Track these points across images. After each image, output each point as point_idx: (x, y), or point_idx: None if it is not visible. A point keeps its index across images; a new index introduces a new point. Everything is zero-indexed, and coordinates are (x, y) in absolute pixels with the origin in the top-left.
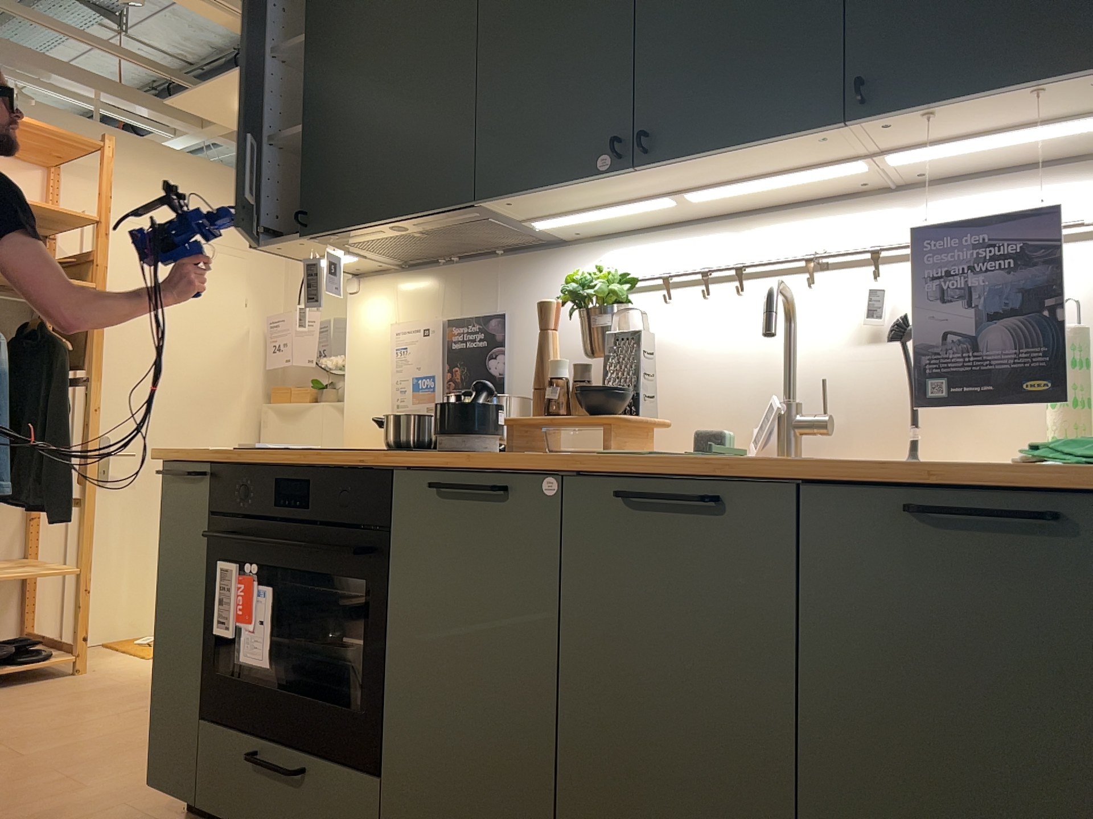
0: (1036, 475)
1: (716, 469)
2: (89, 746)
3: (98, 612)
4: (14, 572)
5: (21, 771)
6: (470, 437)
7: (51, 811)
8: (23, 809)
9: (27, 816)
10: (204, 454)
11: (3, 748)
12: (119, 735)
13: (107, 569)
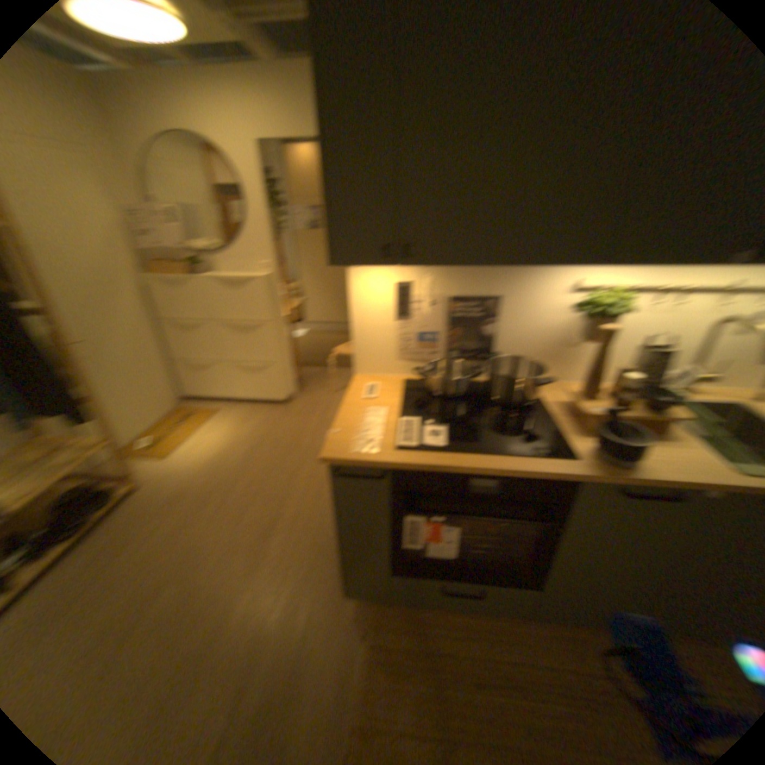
0: None
1: None
2: (235, 555)
3: (112, 438)
4: (72, 462)
5: (223, 597)
6: (639, 457)
7: (285, 623)
8: (269, 631)
9: (278, 636)
10: (390, 464)
11: (183, 581)
12: (240, 537)
13: (104, 414)
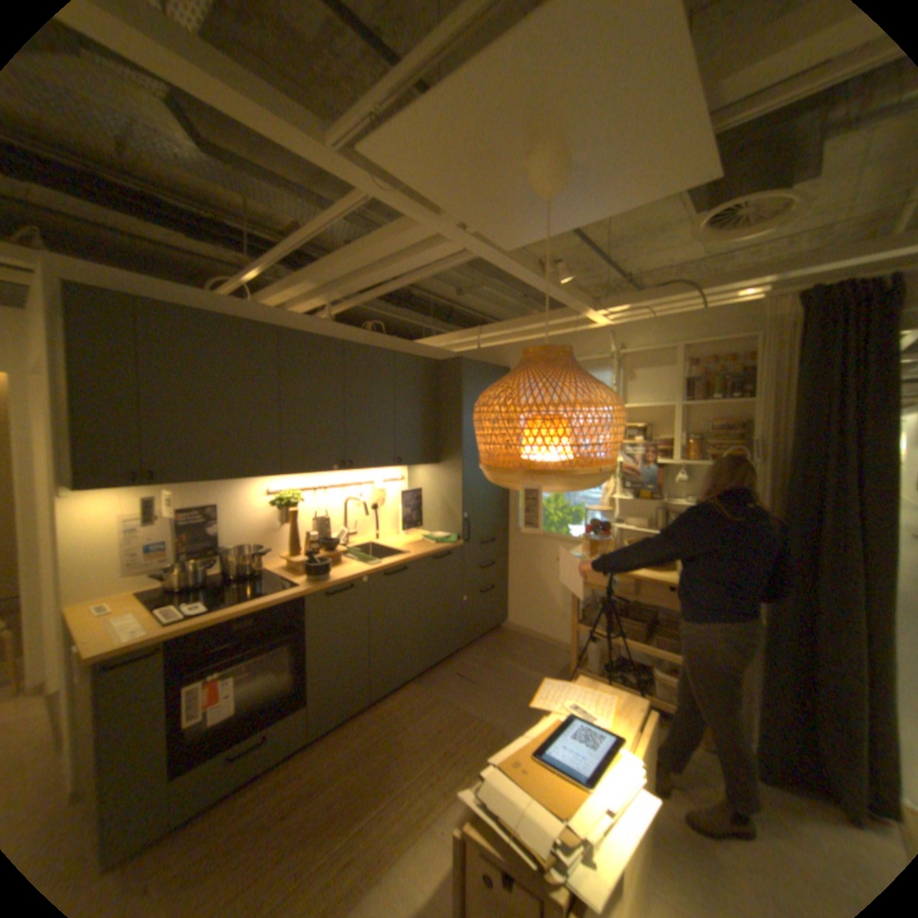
0: (447, 548)
1: (404, 561)
2: None
3: None
4: None
5: None
6: (325, 573)
7: None
8: None
9: None
10: (160, 639)
11: None
12: None
13: None
